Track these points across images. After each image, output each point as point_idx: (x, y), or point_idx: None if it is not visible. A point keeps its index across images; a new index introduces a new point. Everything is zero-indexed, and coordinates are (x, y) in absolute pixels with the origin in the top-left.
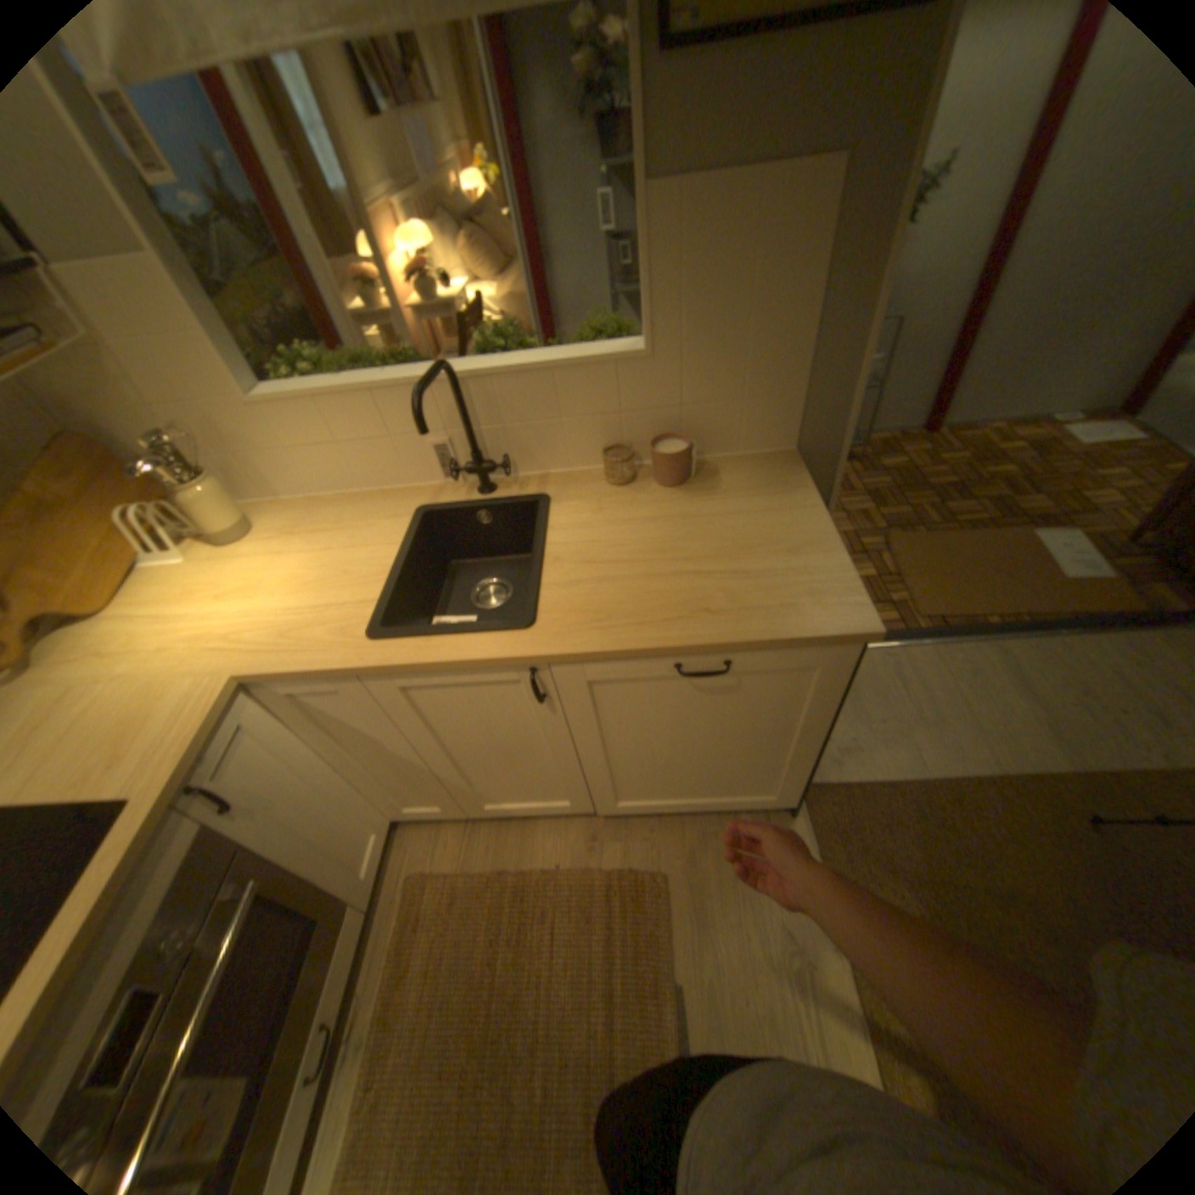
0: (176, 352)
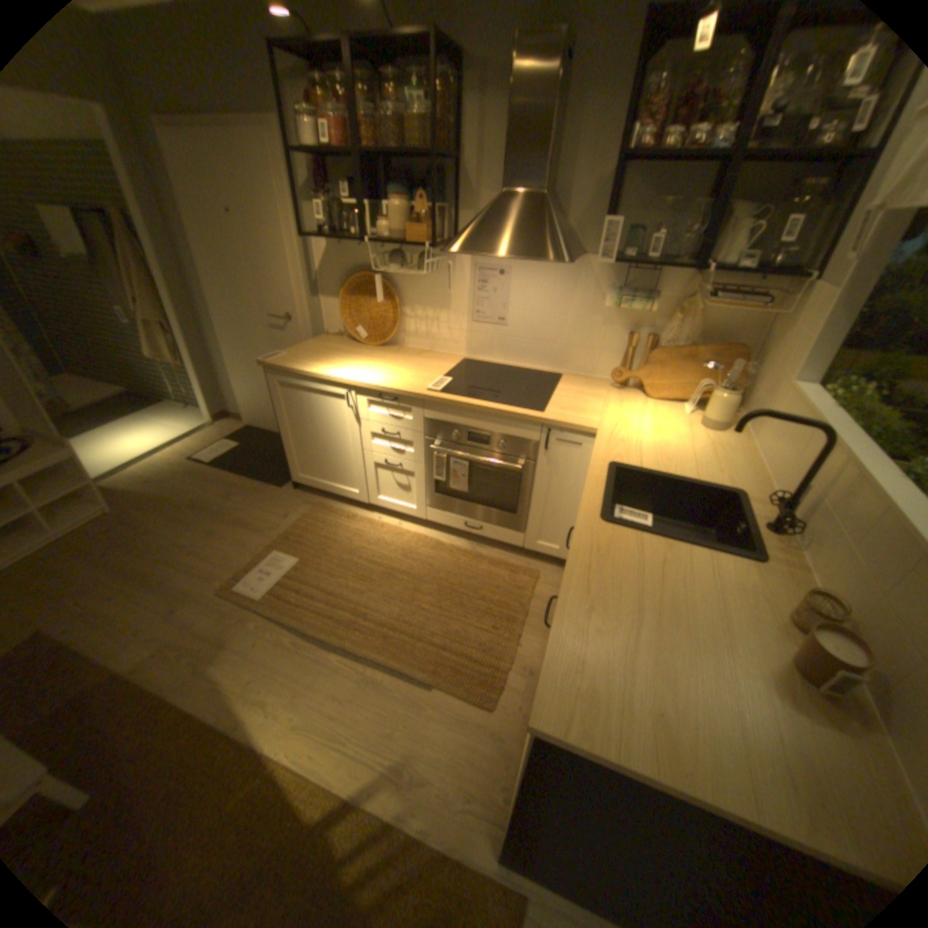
0: (804, 342)
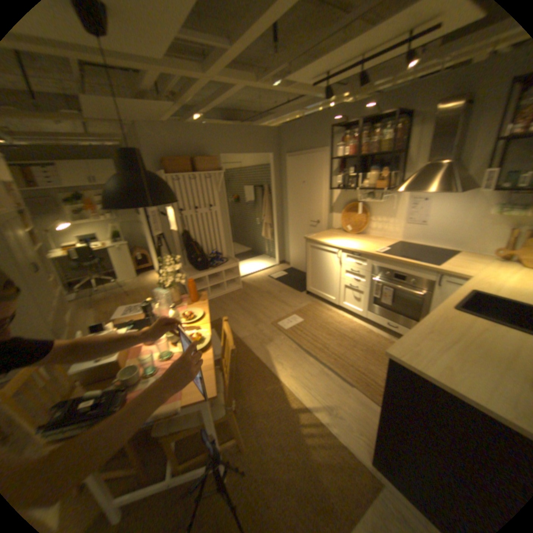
0: None
